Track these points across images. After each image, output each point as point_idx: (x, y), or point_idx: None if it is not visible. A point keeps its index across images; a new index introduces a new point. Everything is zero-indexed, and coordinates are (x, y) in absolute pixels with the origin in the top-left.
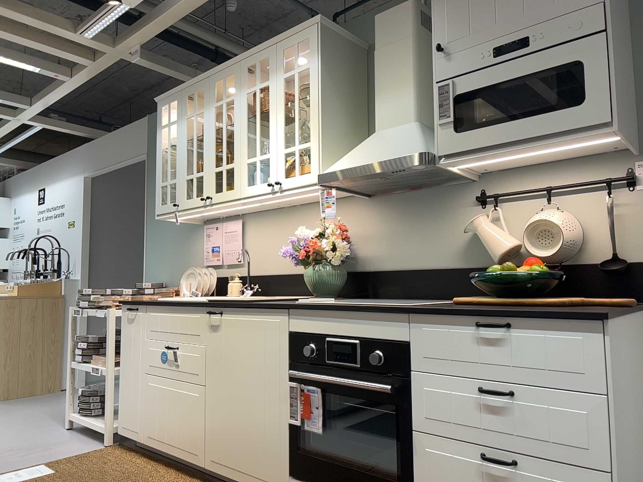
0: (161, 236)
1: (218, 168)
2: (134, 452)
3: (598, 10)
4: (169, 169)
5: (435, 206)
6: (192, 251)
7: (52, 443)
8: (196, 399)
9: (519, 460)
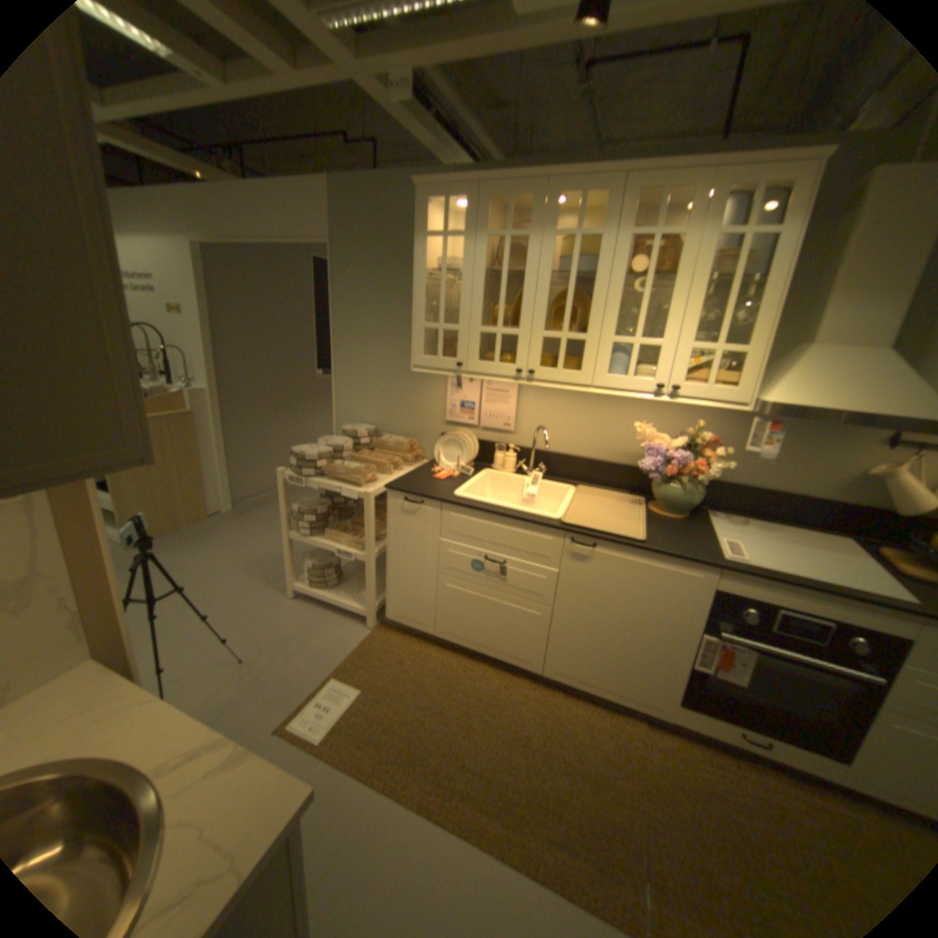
0: (363, 367)
1: (554, 335)
2: (414, 638)
3: None
4: (426, 300)
5: (828, 433)
6: (423, 399)
7: (300, 632)
8: (536, 618)
9: None
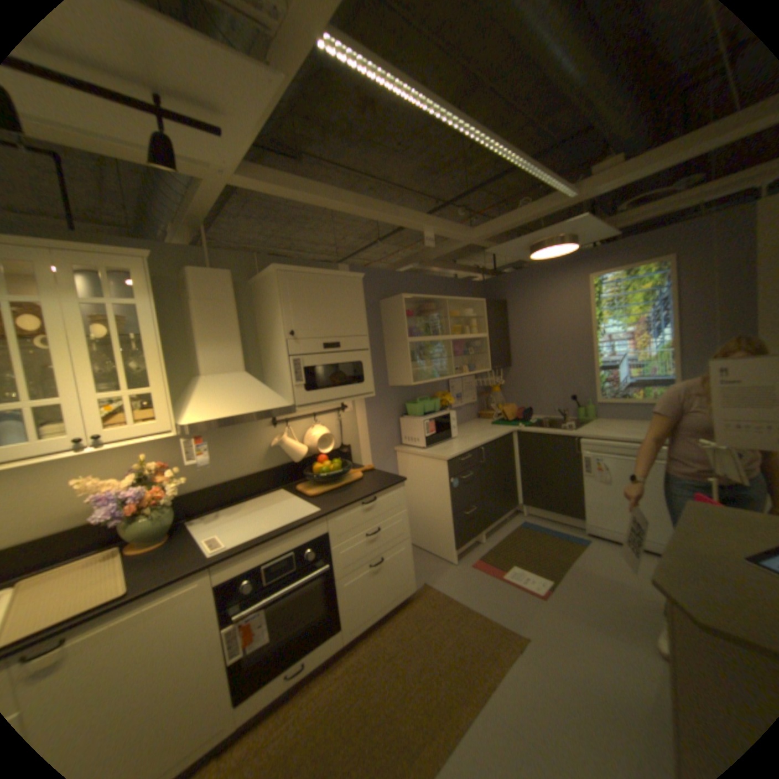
0: None
1: None
2: None
3: (367, 339)
4: None
5: (240, 430)
6: None
7: None
8: None
9: (383, 556)
